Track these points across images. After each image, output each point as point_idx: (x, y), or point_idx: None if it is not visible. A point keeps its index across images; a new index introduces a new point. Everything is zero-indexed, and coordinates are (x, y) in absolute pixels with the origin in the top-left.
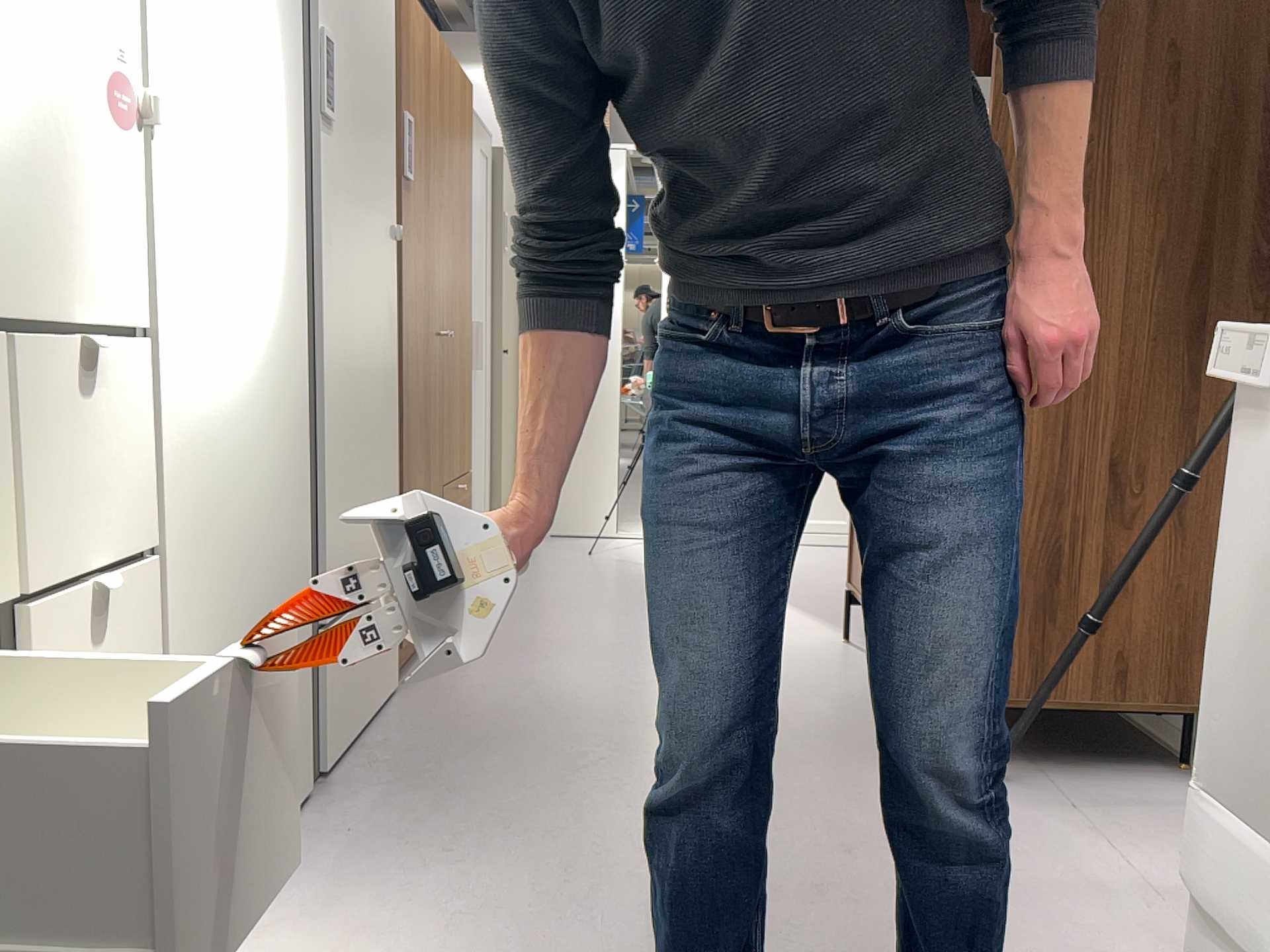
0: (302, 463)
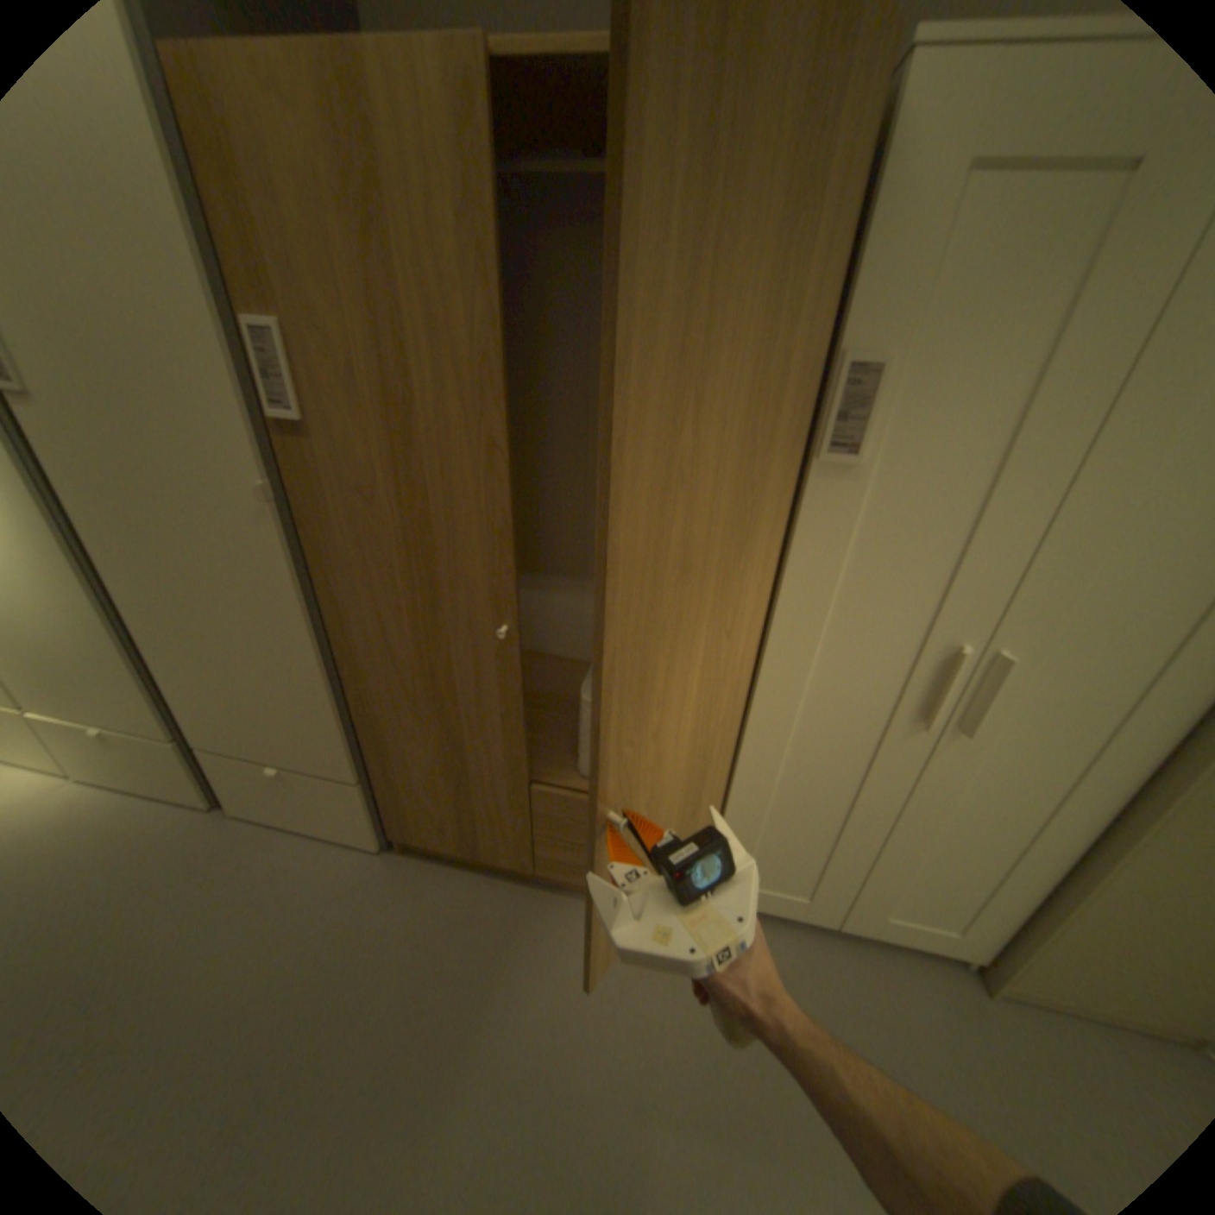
0: (115, 649)
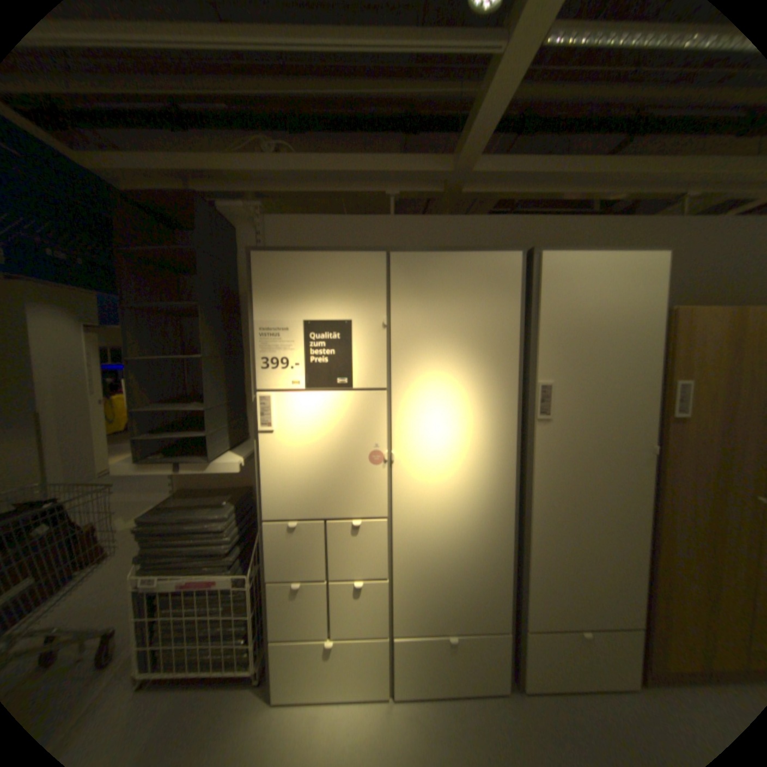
0: (510, 563)
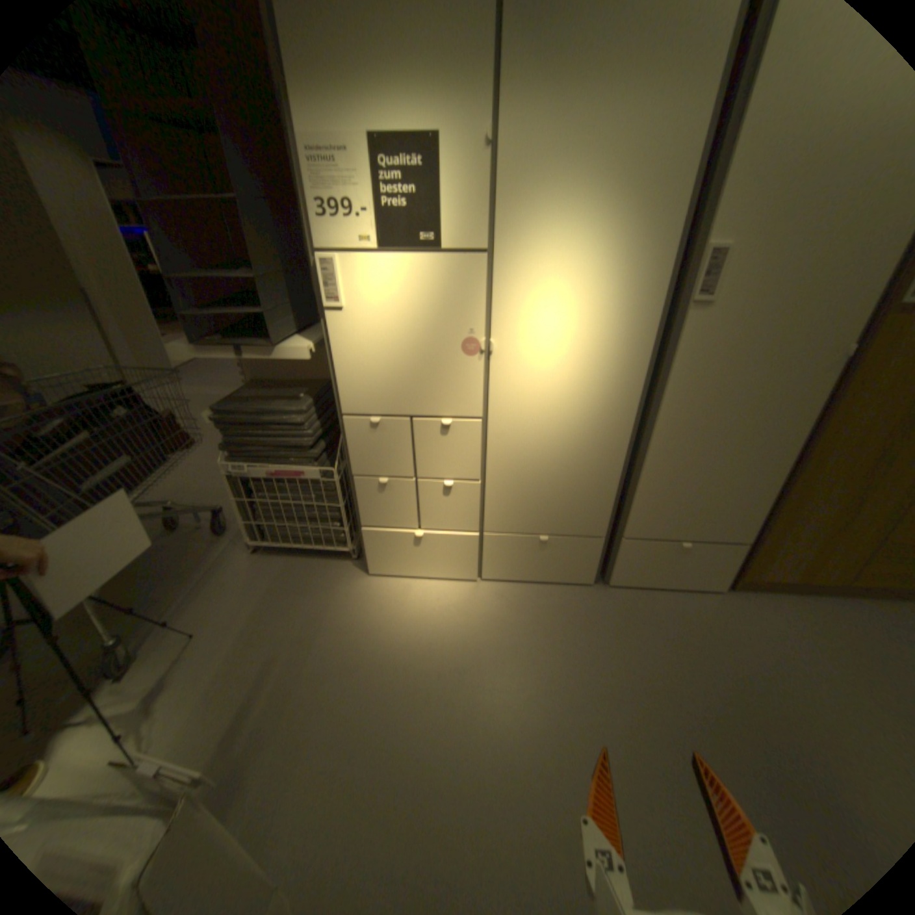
0: (617, 473)
